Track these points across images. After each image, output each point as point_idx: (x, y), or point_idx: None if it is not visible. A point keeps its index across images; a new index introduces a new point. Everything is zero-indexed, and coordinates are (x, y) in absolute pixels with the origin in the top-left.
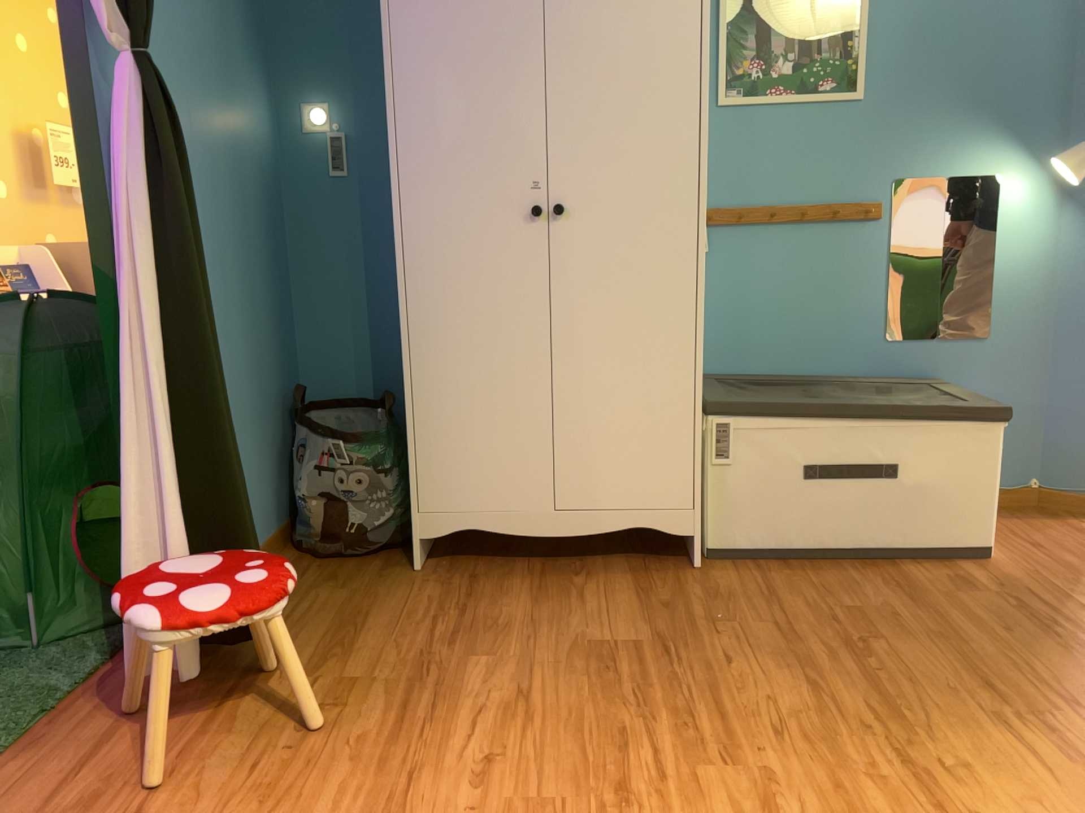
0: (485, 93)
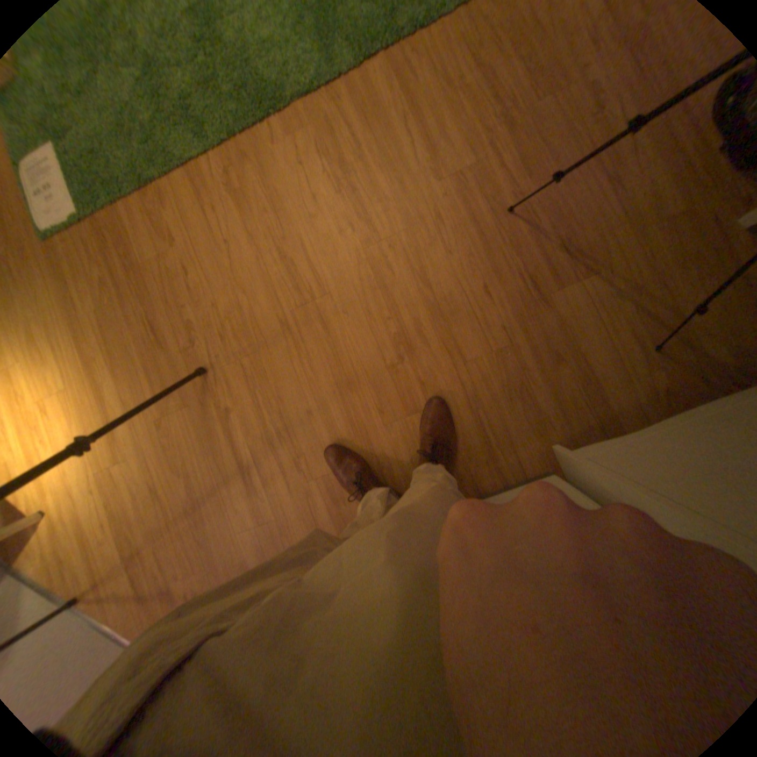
0: None
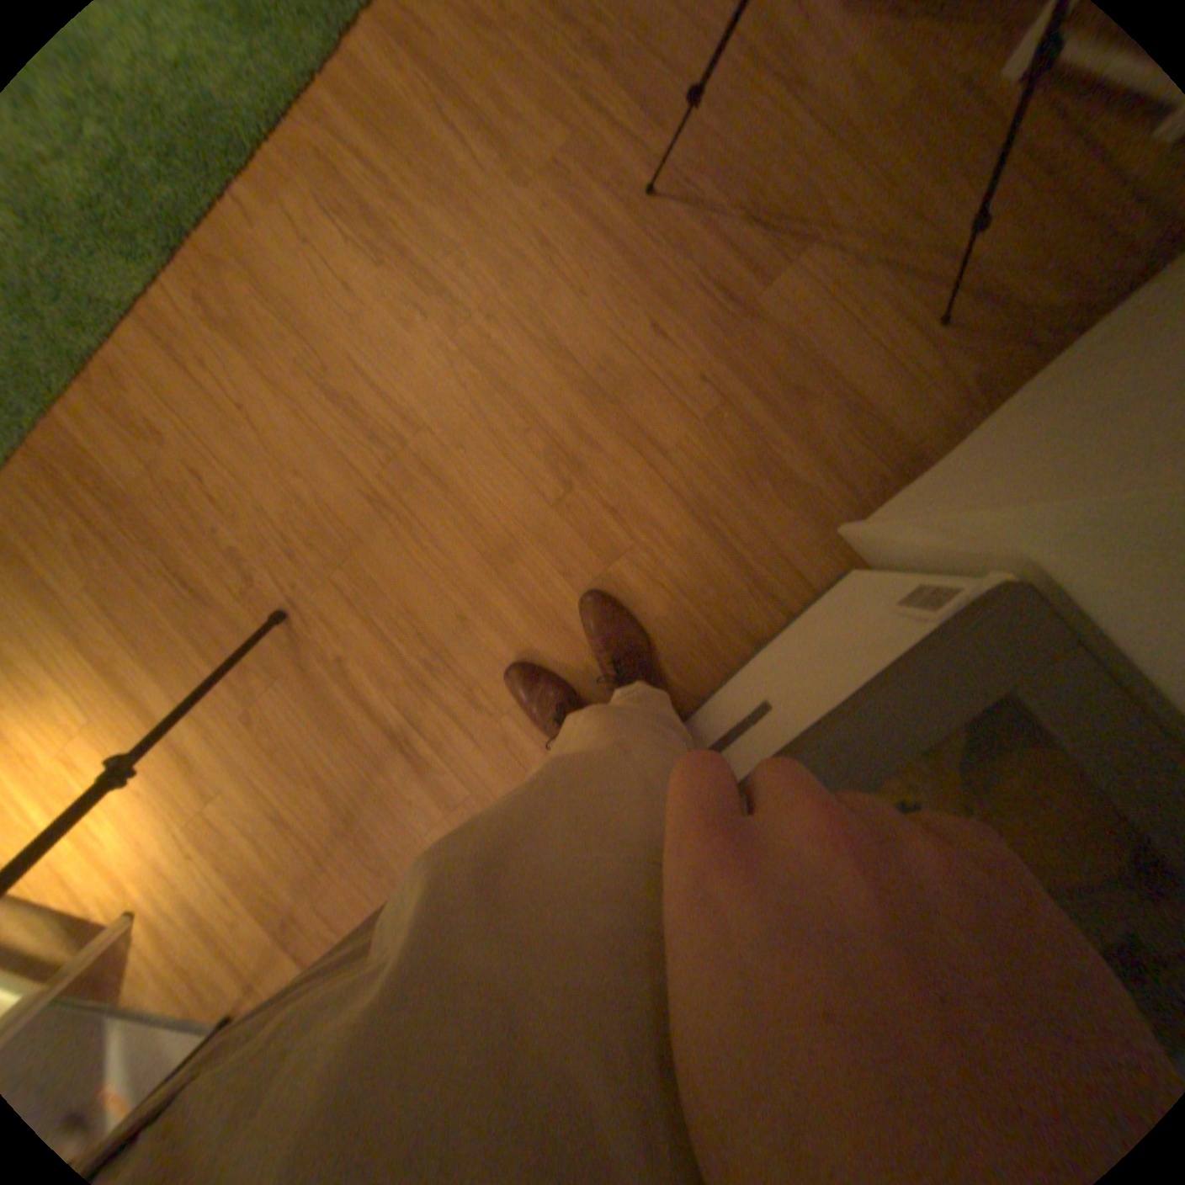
0: None
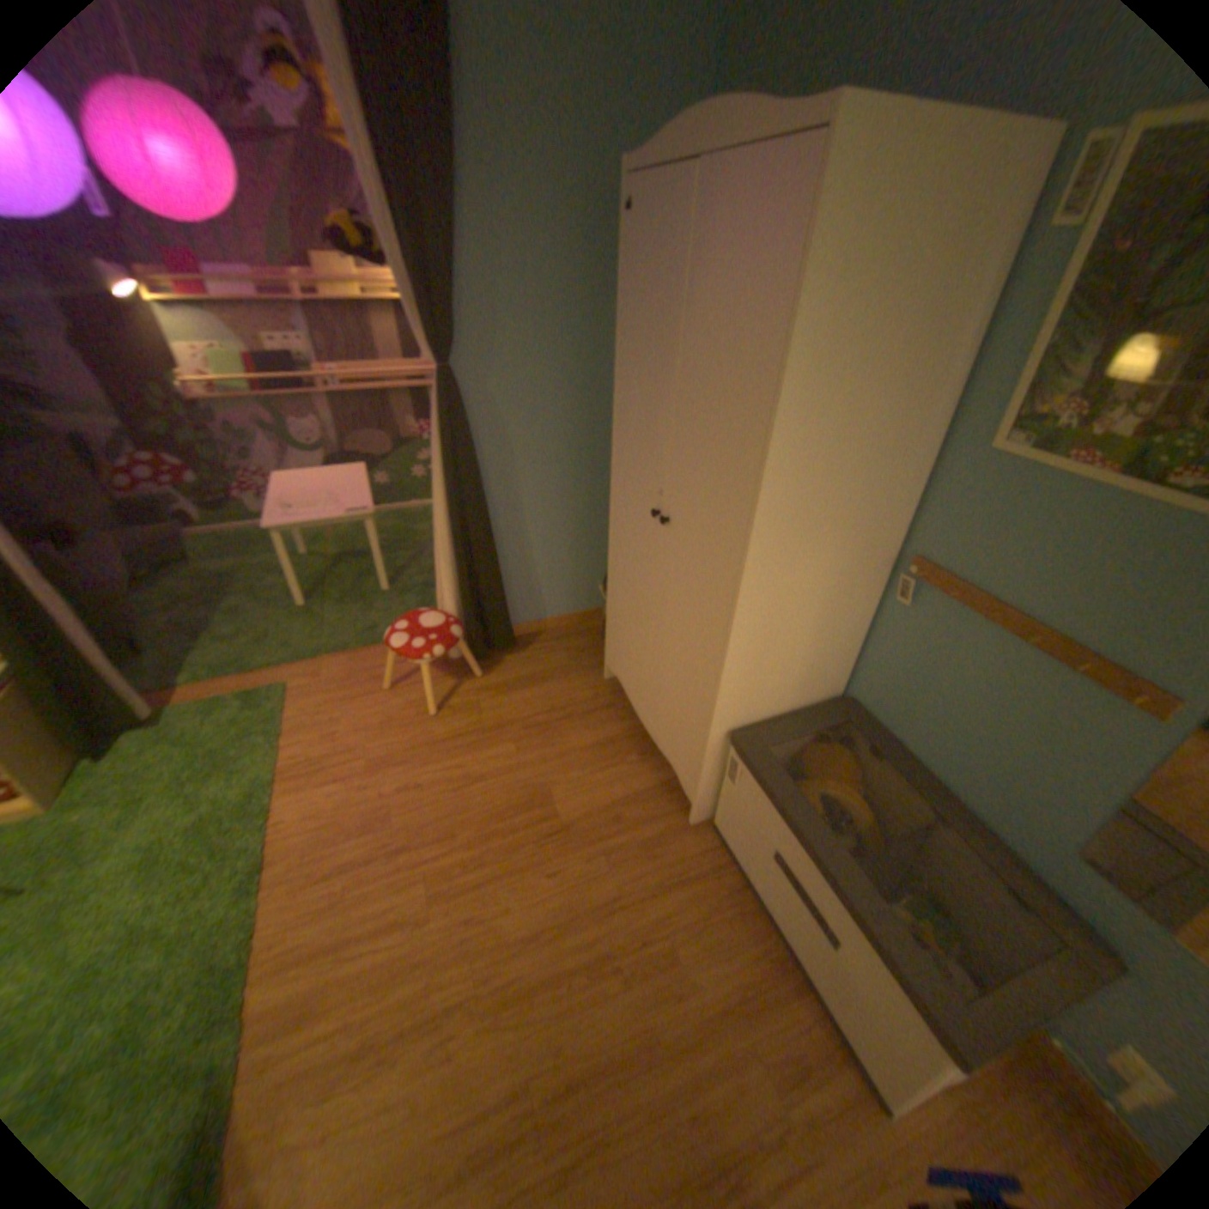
0: (649, 407)
